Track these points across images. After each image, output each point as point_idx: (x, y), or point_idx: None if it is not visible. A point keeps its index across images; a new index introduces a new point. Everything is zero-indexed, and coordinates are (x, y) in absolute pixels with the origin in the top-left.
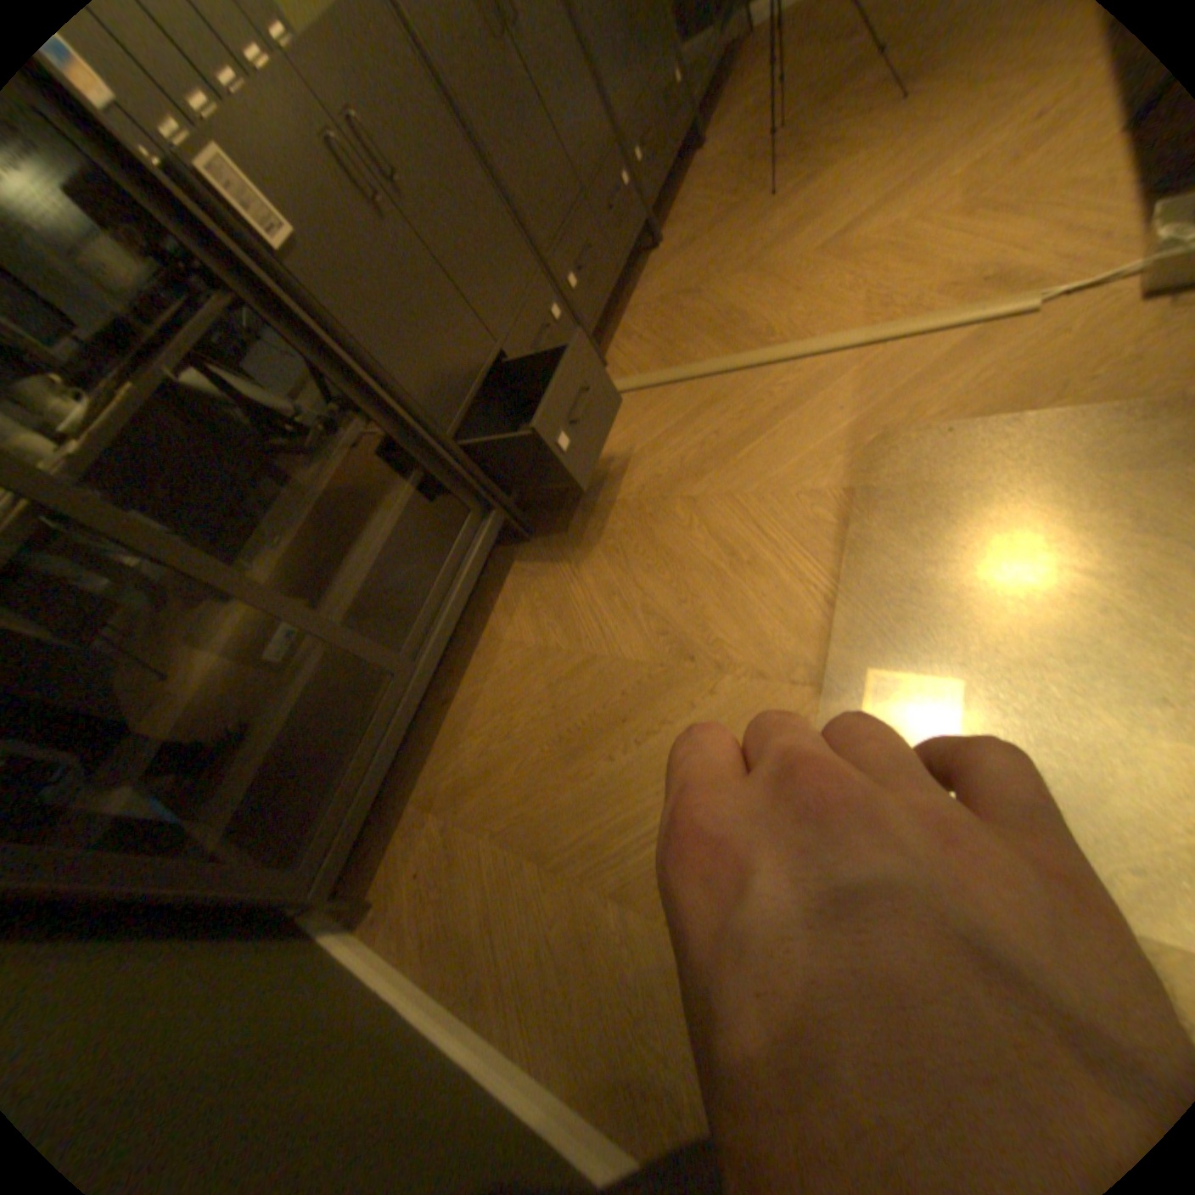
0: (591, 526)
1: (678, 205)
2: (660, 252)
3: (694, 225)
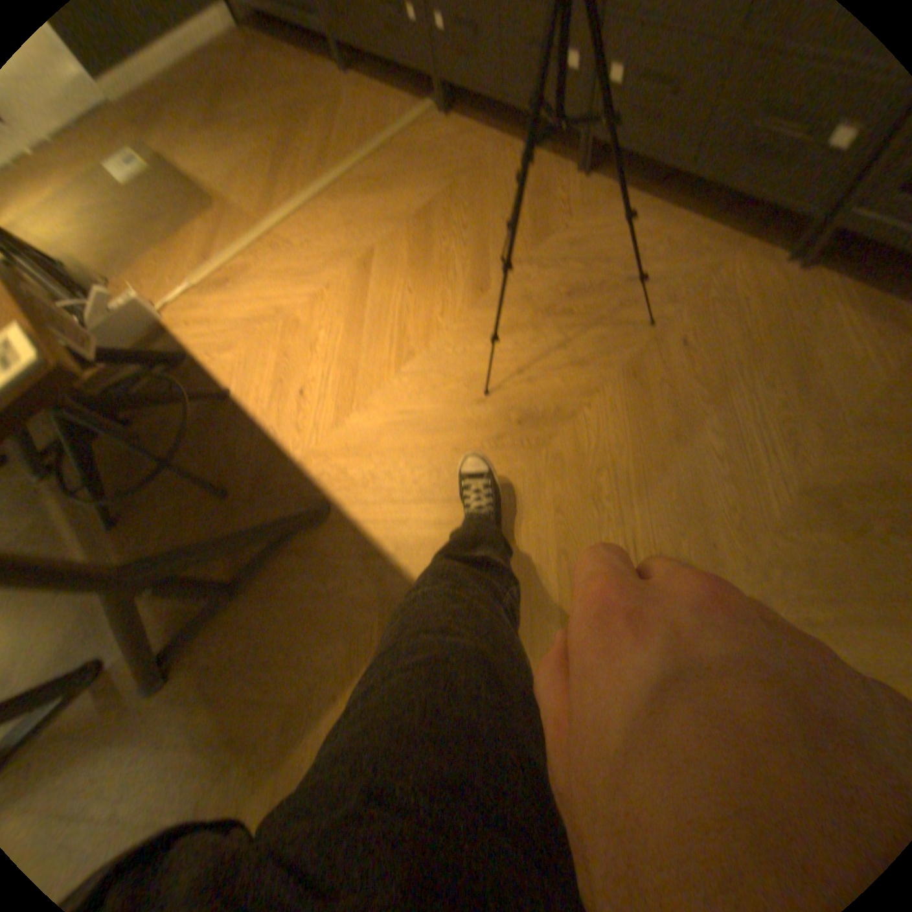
0: (311, 95)
1: (643, 200)
2: (560, 168)
3: (562, 199)
